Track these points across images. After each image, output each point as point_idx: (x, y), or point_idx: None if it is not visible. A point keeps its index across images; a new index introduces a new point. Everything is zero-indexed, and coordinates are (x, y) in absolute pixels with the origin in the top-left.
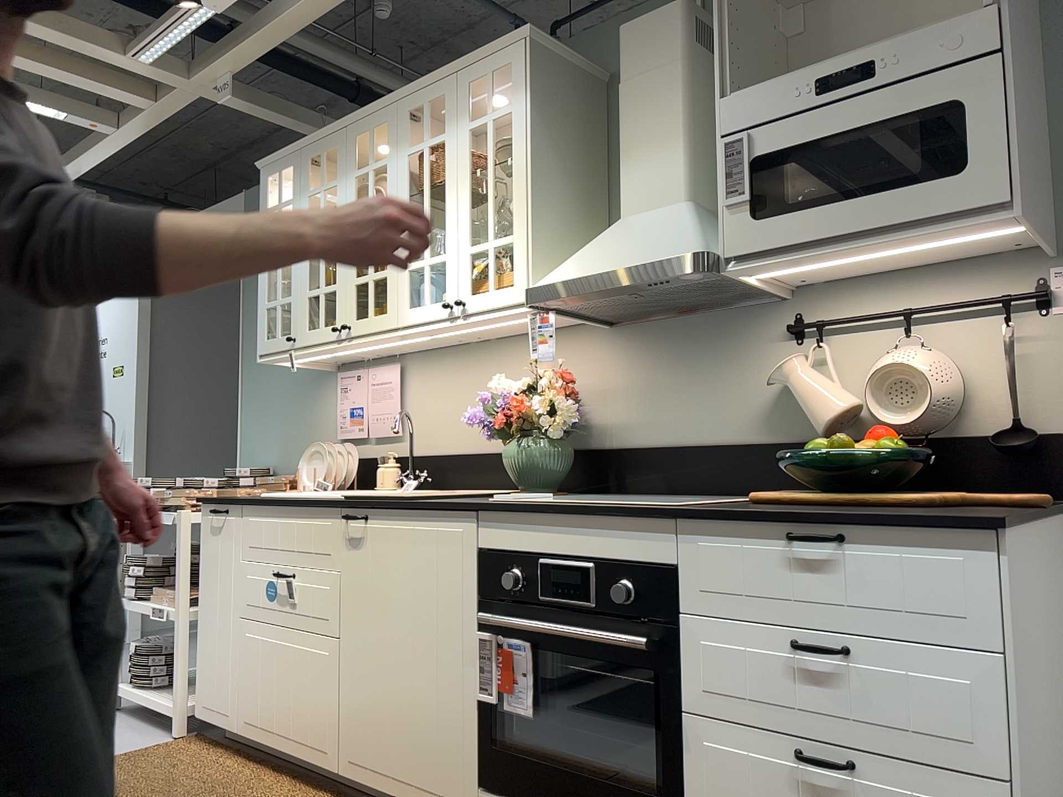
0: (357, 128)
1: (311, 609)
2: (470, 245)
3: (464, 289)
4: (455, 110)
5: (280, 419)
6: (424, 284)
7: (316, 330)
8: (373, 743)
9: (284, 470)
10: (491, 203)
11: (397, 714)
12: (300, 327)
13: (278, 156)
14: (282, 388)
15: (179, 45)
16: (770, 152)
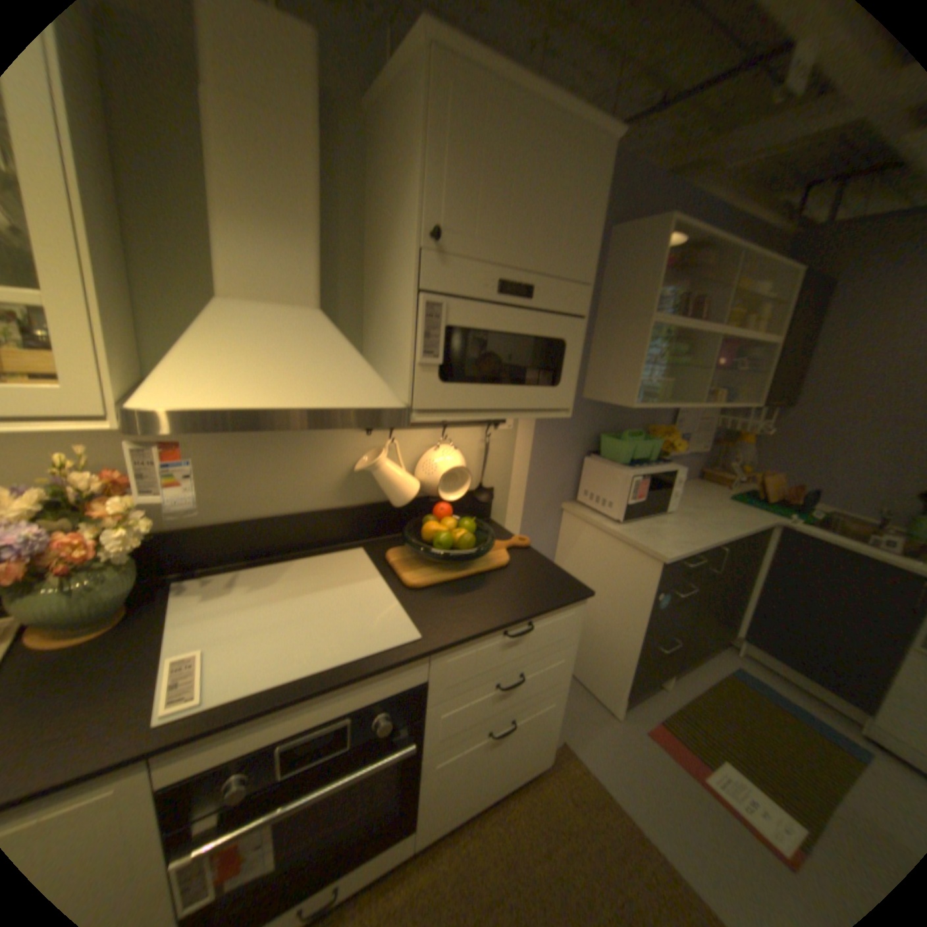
0: None
1: None
2: None
3: None
4: None
5: None
6: None
7: None
8: None
9: None
10: None
11: None
12: None
13: None
14: None
15: None
16: (462, 325)
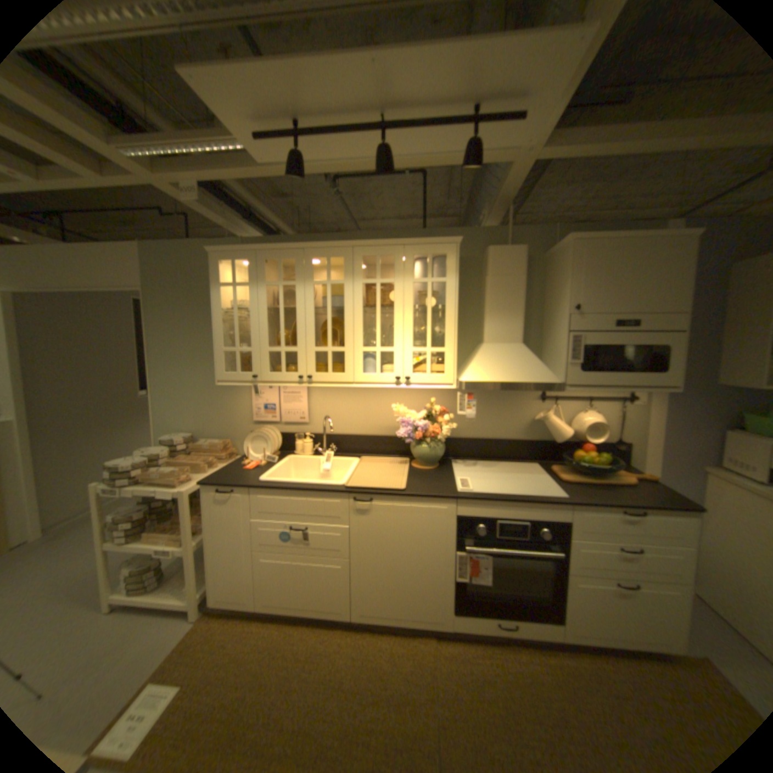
0: (314, 253)
1: (325, 545)
2: (414, 348)
3: (408, 371)
4: (403, 268)
5: (194, 404)
6: (376, 363)
7: (279, 374)
8: (380, 606)
9: (200, 435)
10: (430, 329)
11: (398, 592)
12: (262, 370)
13: (229, 249)
14: (193, 385)
15: (166, 151)
16: (593, 345)
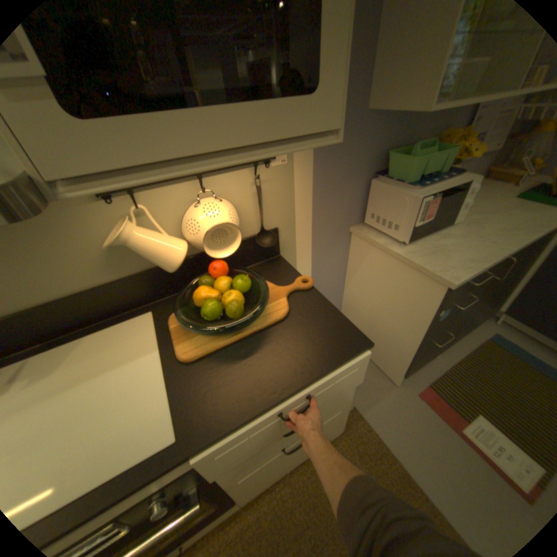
0: None
1: None
2: None
3: None
4: None
5: None
6: None
7: None
8: None
9: None
10: None
11: None
12: None
13: None
14: None
15: None
16: None
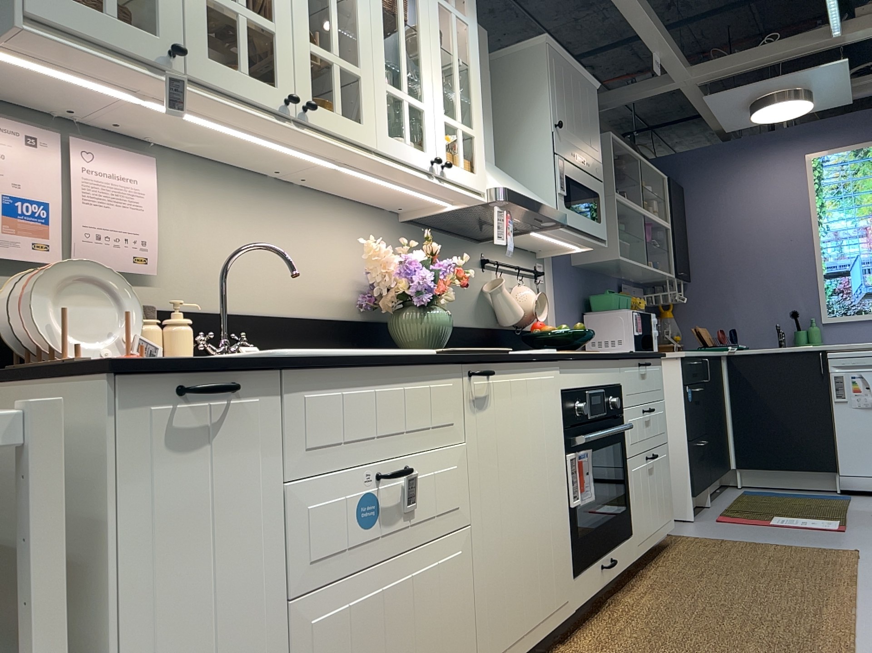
0: None
1: (437, 504)
2: (446, 115)
3: (443, 153)
4: None
5: None
6: (404, 121)
7: (232, 71)
8: (511, 614)
9: None
10: (460, 90)
11: (527, 565)
12: (188, 40)
13: None
14: None
15: None
16: (568, 177)
